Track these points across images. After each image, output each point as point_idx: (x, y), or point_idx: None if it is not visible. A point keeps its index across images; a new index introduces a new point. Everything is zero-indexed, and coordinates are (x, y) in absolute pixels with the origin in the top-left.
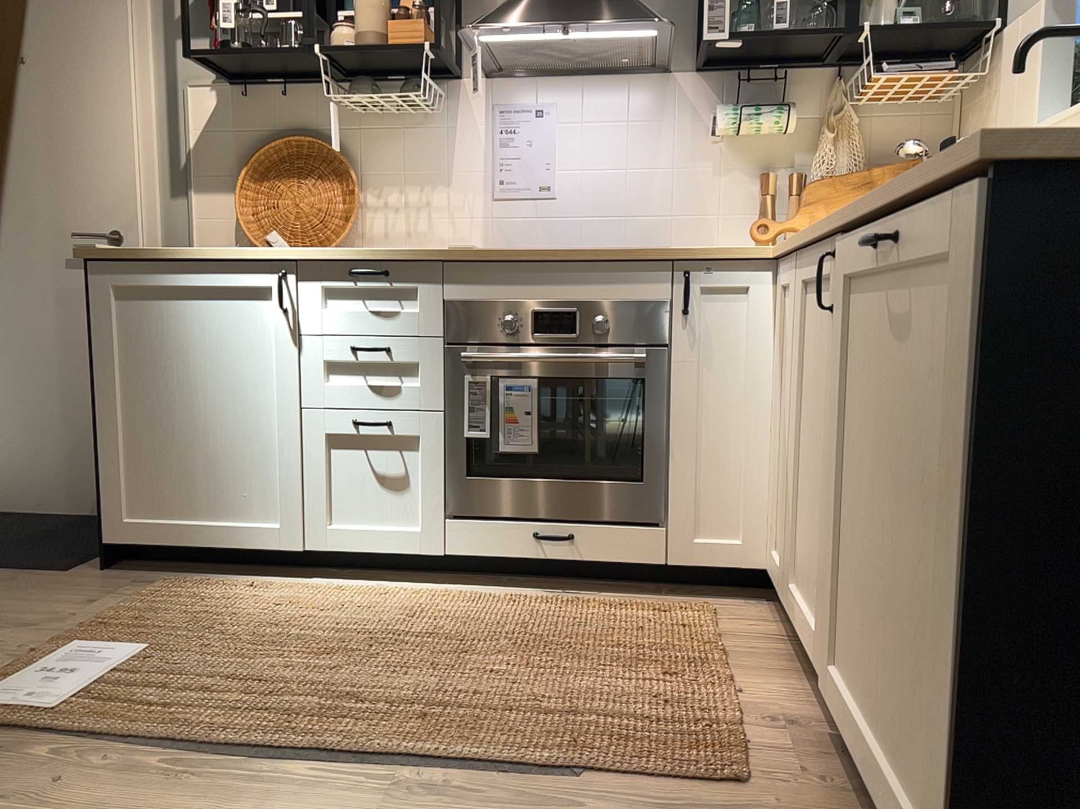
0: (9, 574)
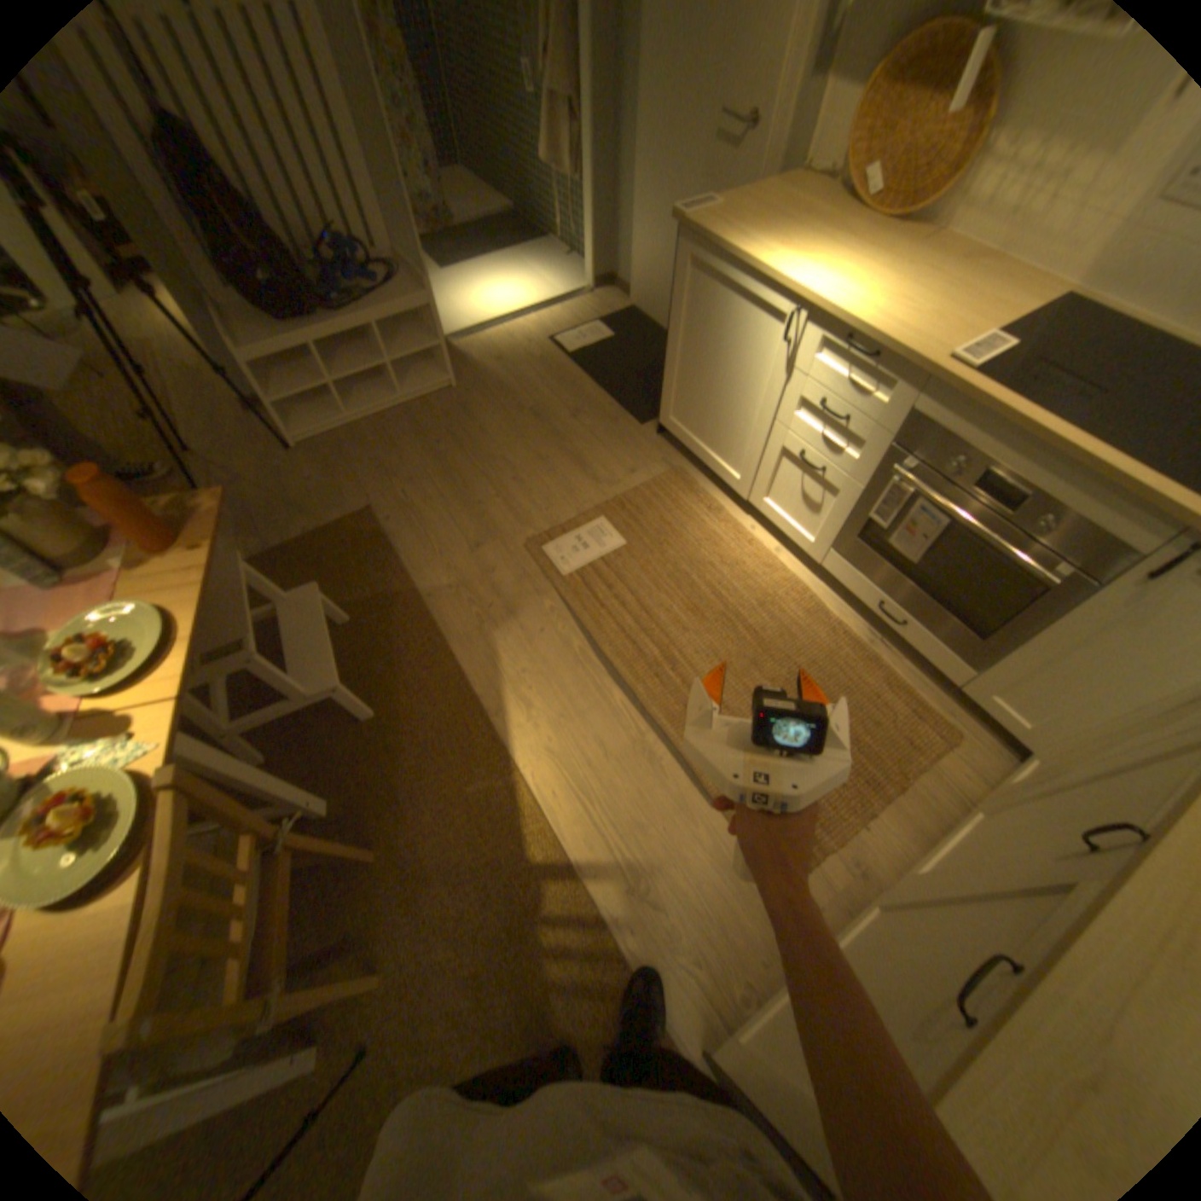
0: (617, 414)
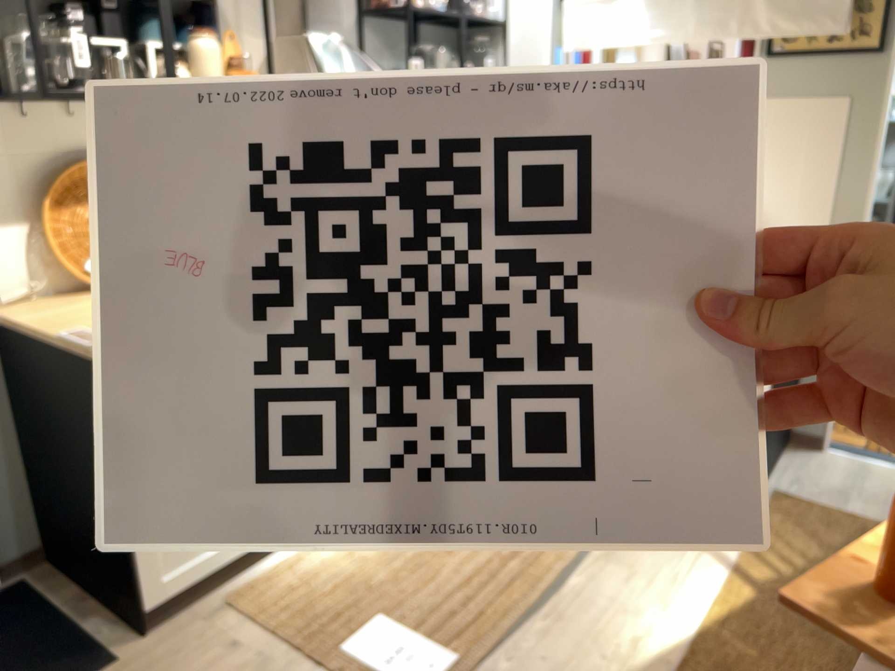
0: None
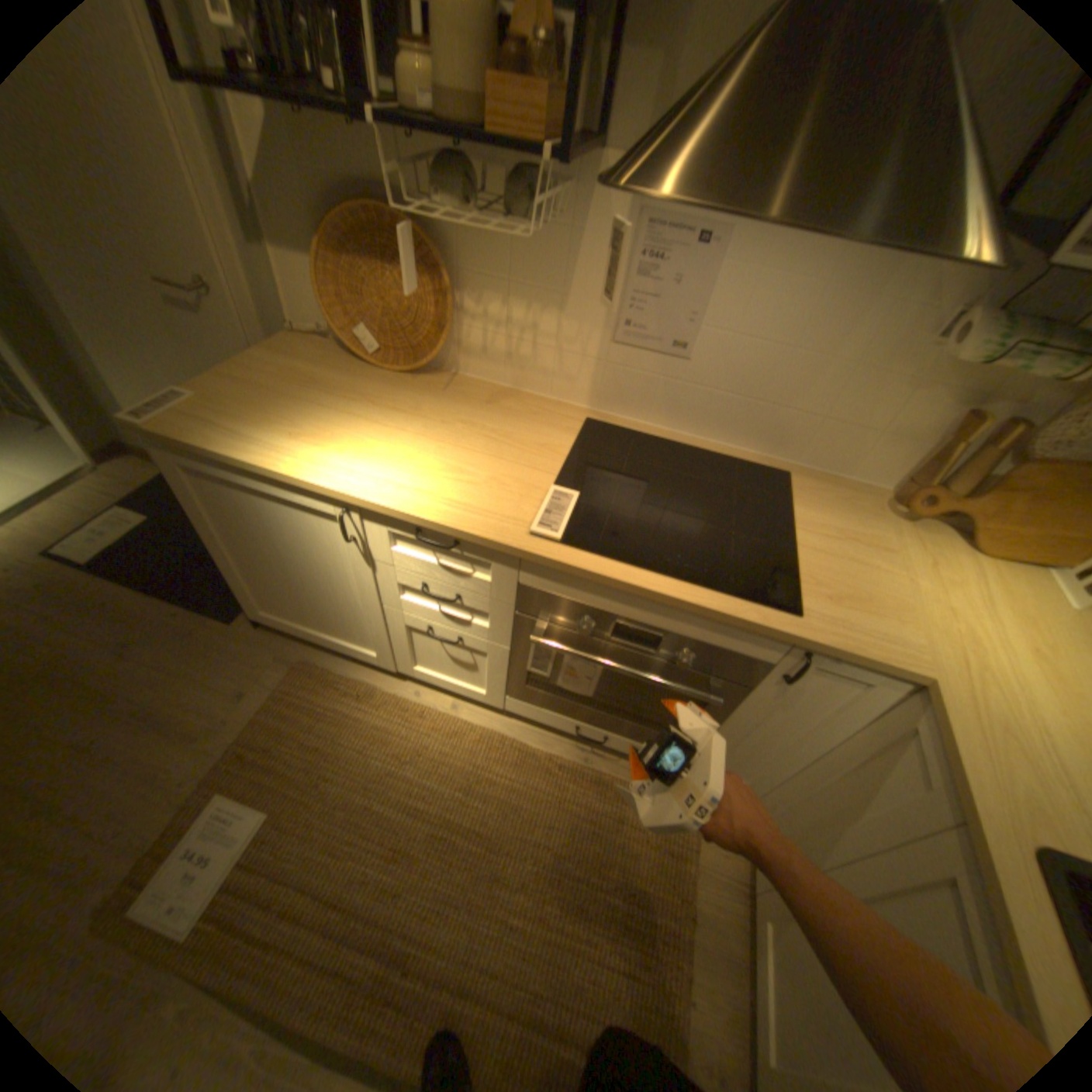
0: (189, 623)
